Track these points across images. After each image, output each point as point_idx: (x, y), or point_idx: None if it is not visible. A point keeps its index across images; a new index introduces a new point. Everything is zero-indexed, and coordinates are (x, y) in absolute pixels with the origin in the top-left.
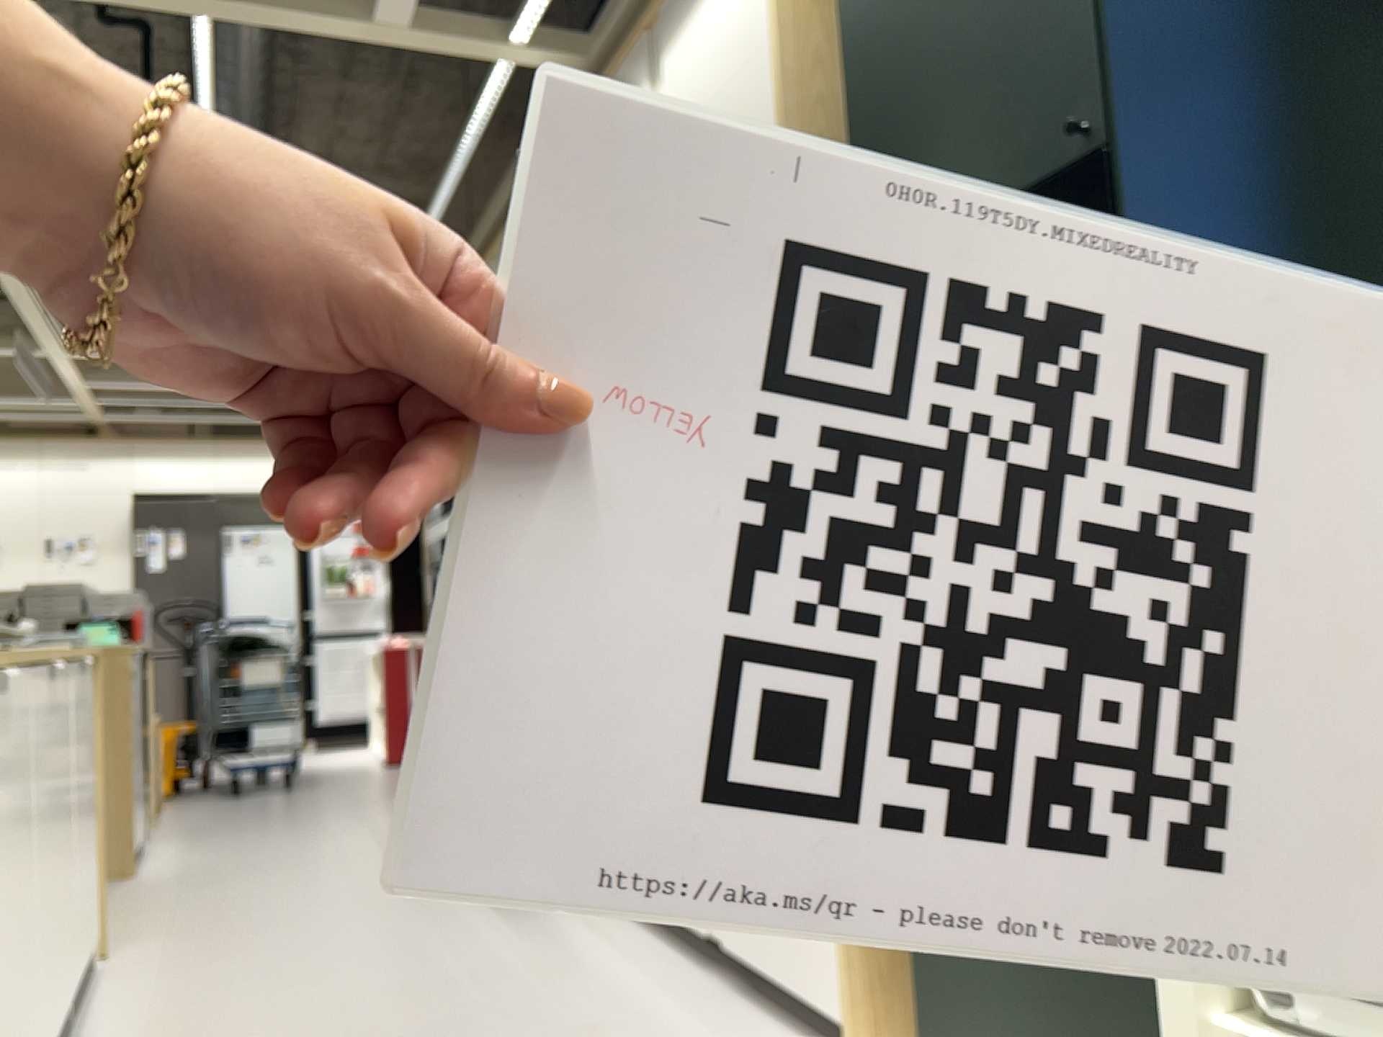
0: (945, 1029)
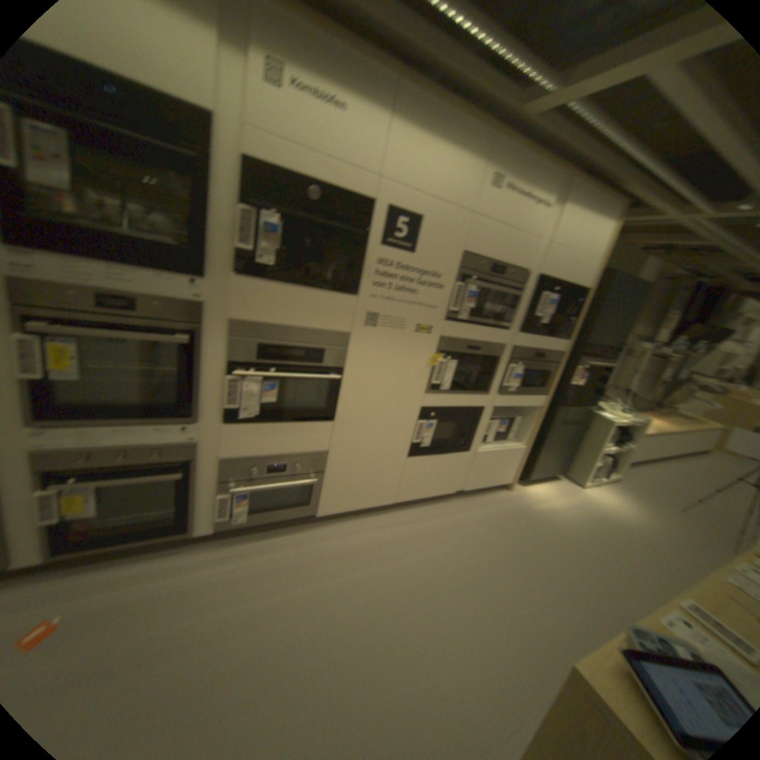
0: (537, 471)
